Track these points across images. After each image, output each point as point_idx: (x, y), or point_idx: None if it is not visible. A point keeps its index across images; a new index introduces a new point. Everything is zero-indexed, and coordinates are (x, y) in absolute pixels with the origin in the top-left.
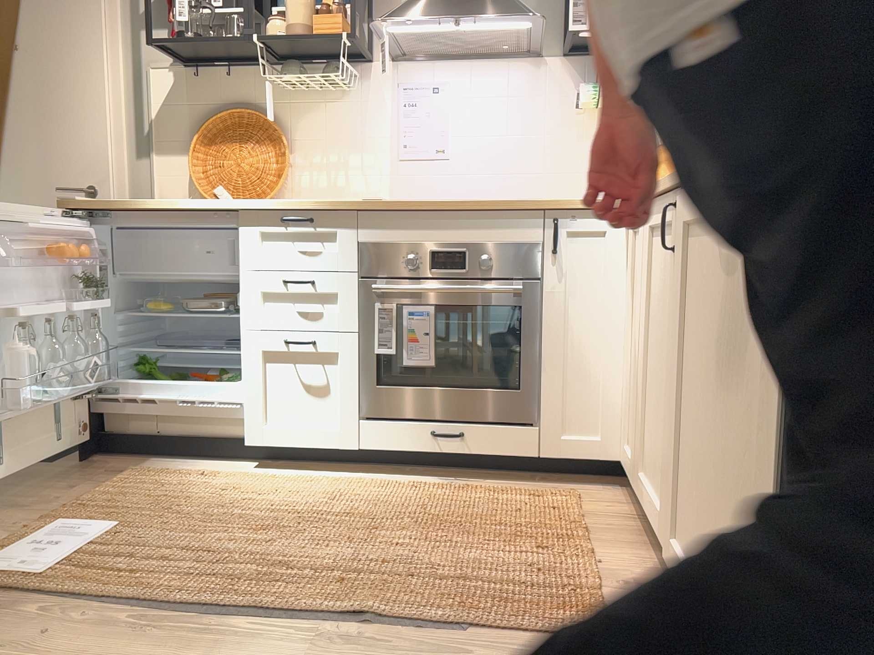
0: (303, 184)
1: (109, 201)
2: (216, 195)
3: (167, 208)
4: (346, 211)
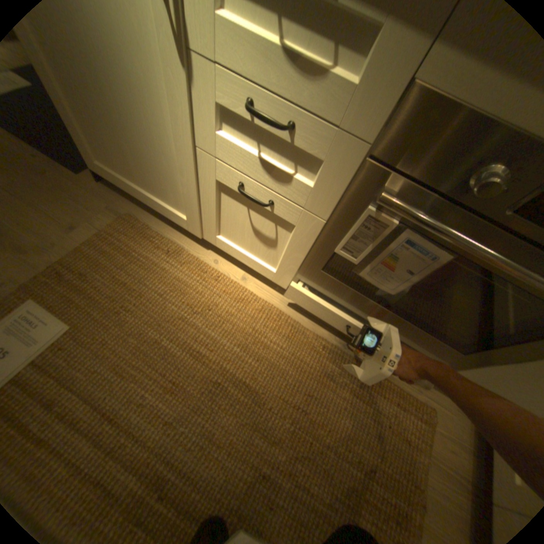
0: None
1: None
2: None
3: None
4: None
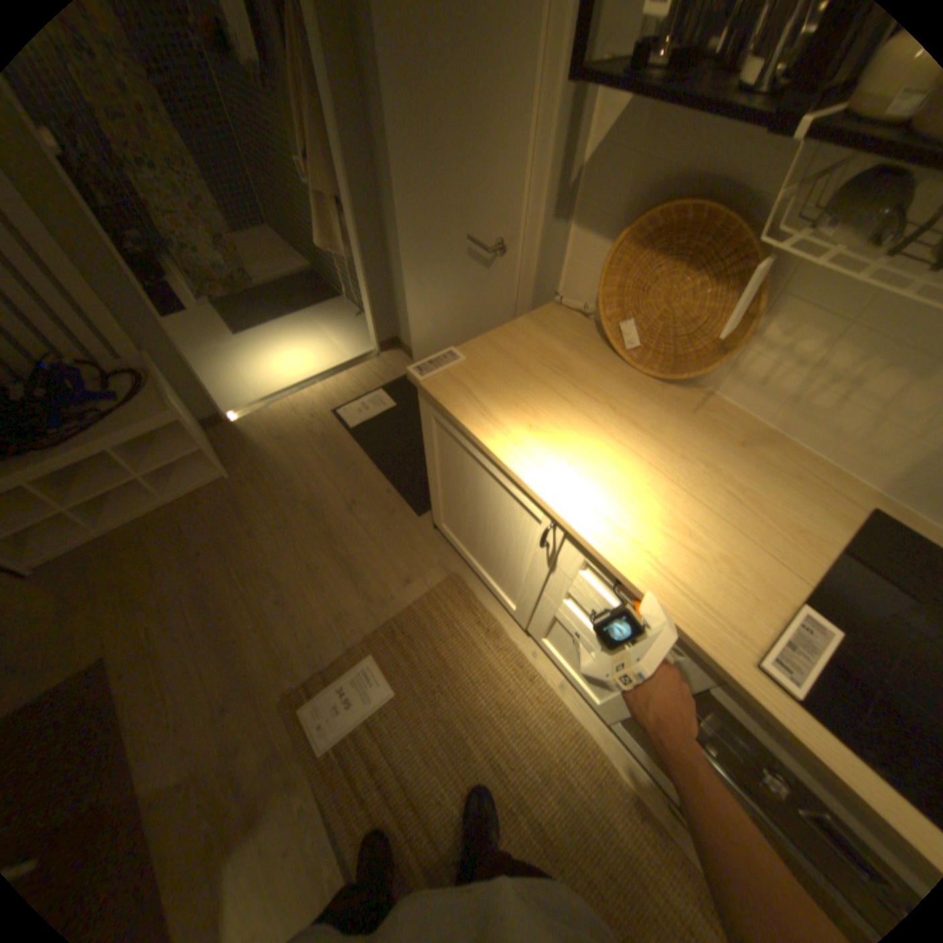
0: (761, 370)
1: (448, 406)
2: (625, 329)
3: (497, 461)
4: (718, 669)
